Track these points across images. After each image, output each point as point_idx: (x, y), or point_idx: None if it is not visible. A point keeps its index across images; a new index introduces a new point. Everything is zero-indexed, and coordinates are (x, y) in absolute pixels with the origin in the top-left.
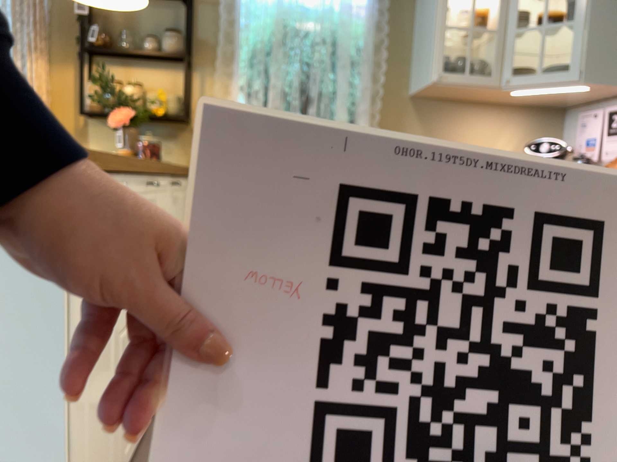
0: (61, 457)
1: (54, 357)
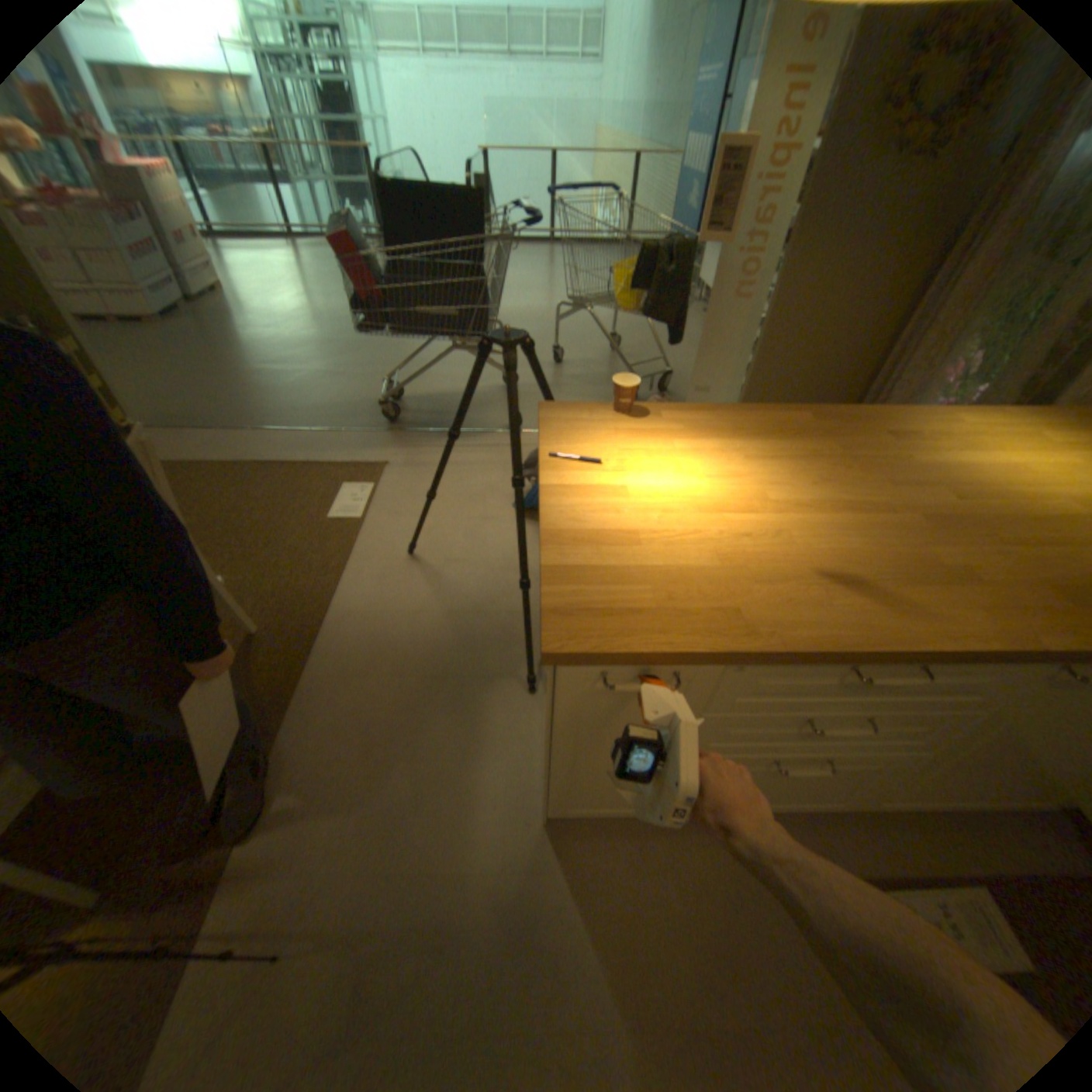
0: (555, 780)
1: (550, 741)
